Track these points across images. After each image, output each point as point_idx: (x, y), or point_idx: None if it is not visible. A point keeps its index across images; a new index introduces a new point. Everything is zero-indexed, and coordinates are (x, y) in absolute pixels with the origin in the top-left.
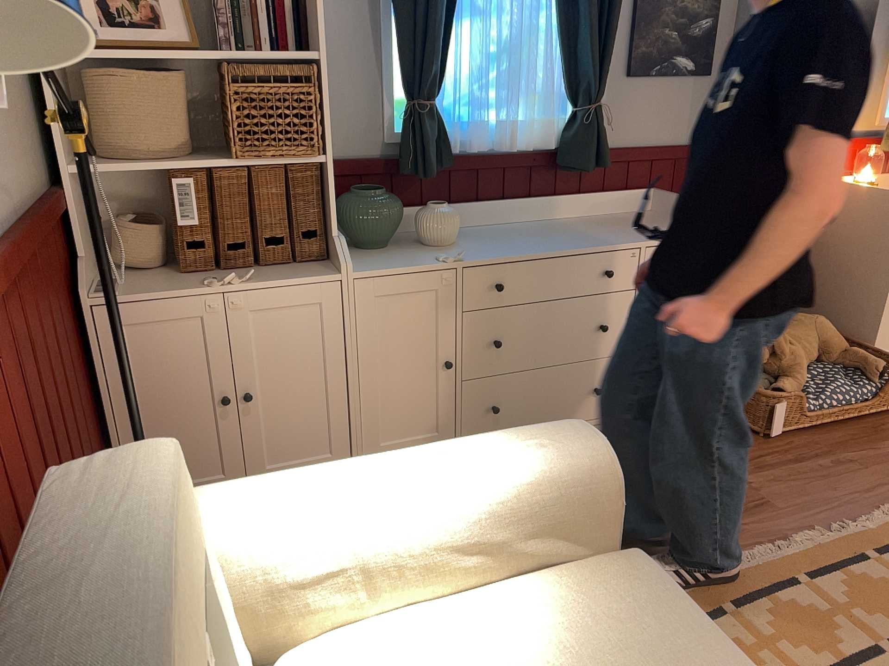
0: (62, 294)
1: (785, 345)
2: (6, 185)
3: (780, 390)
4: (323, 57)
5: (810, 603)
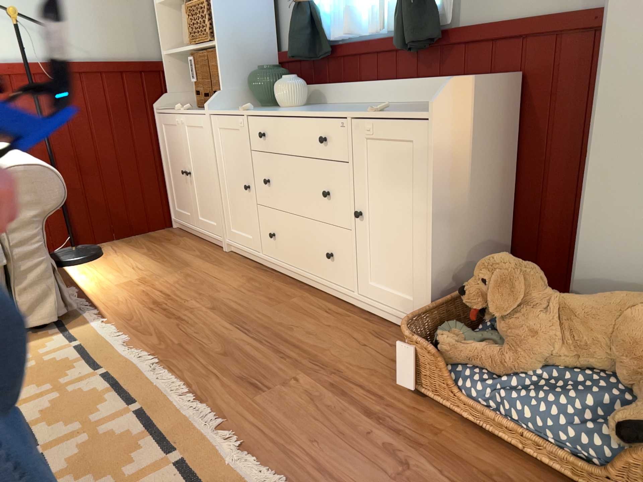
0: (138, 104)
1: (534, 307)
2: (90, 50)
3: (438, 337)
4: None
5: (102, 411)
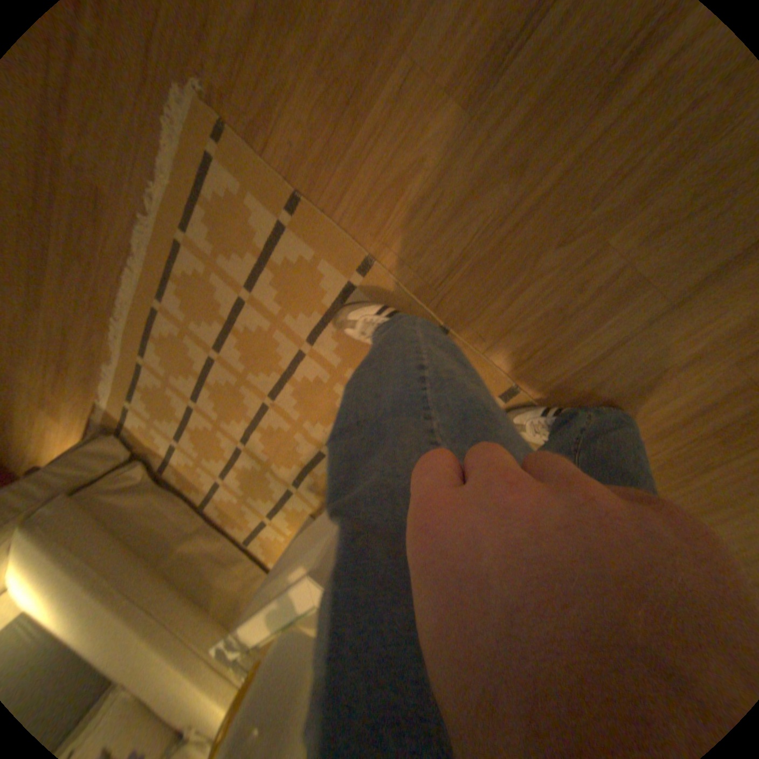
0: None
1: None
2: None
3: None
4: None
5: (167, 327)
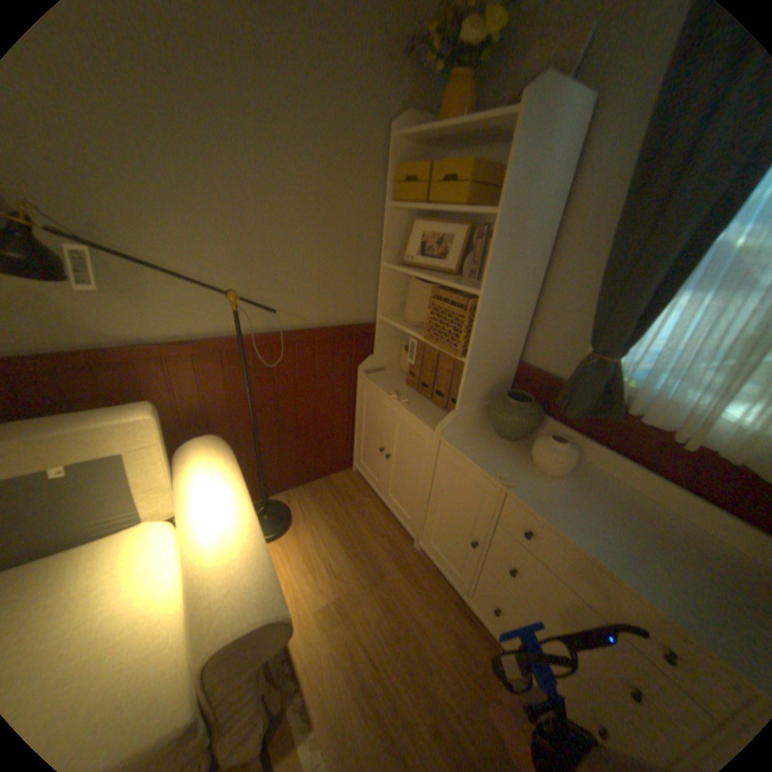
0: (343, 365)
1: None
2: (306, 314)
3: None
4: (484, 295)
5: None
